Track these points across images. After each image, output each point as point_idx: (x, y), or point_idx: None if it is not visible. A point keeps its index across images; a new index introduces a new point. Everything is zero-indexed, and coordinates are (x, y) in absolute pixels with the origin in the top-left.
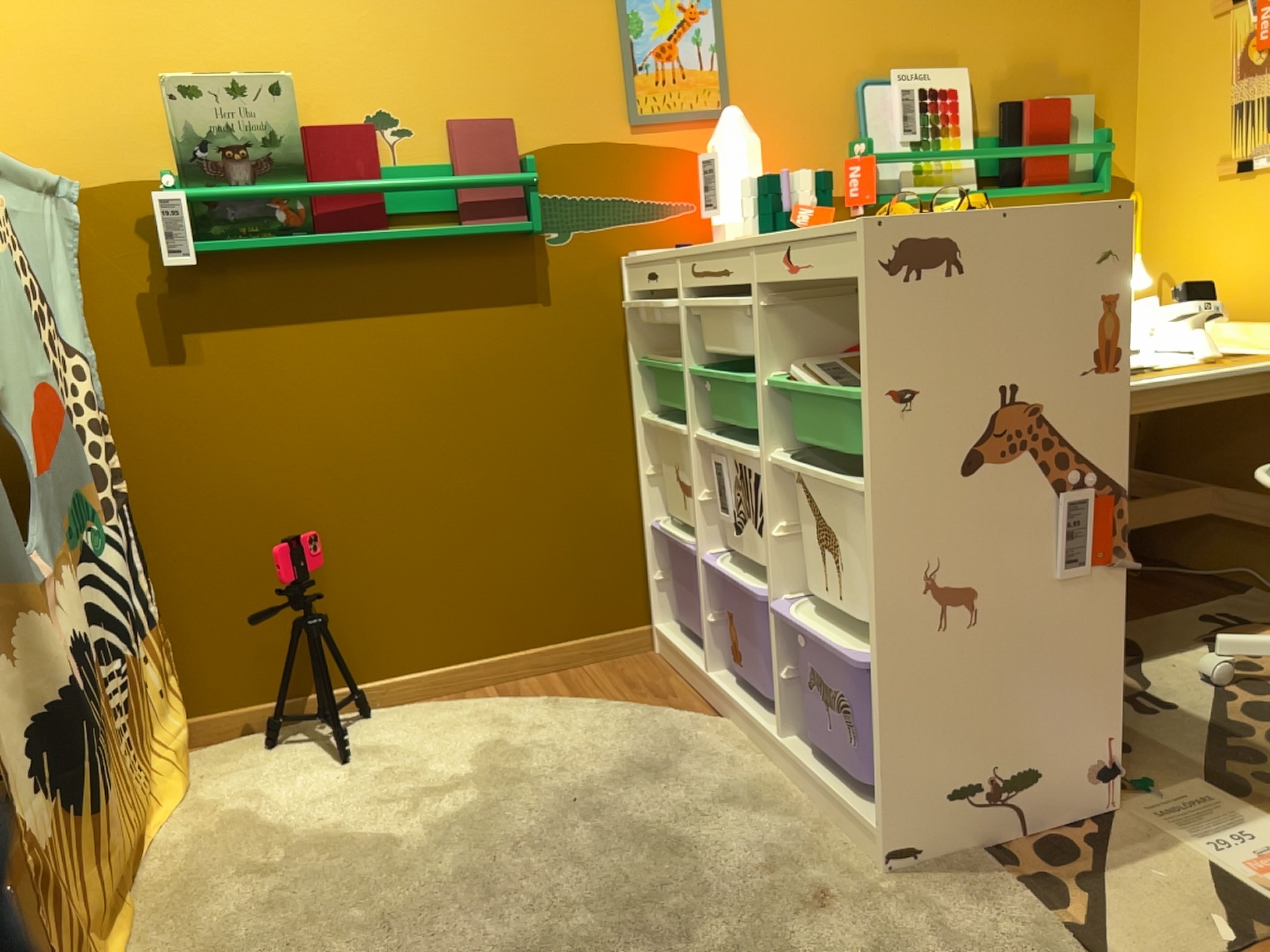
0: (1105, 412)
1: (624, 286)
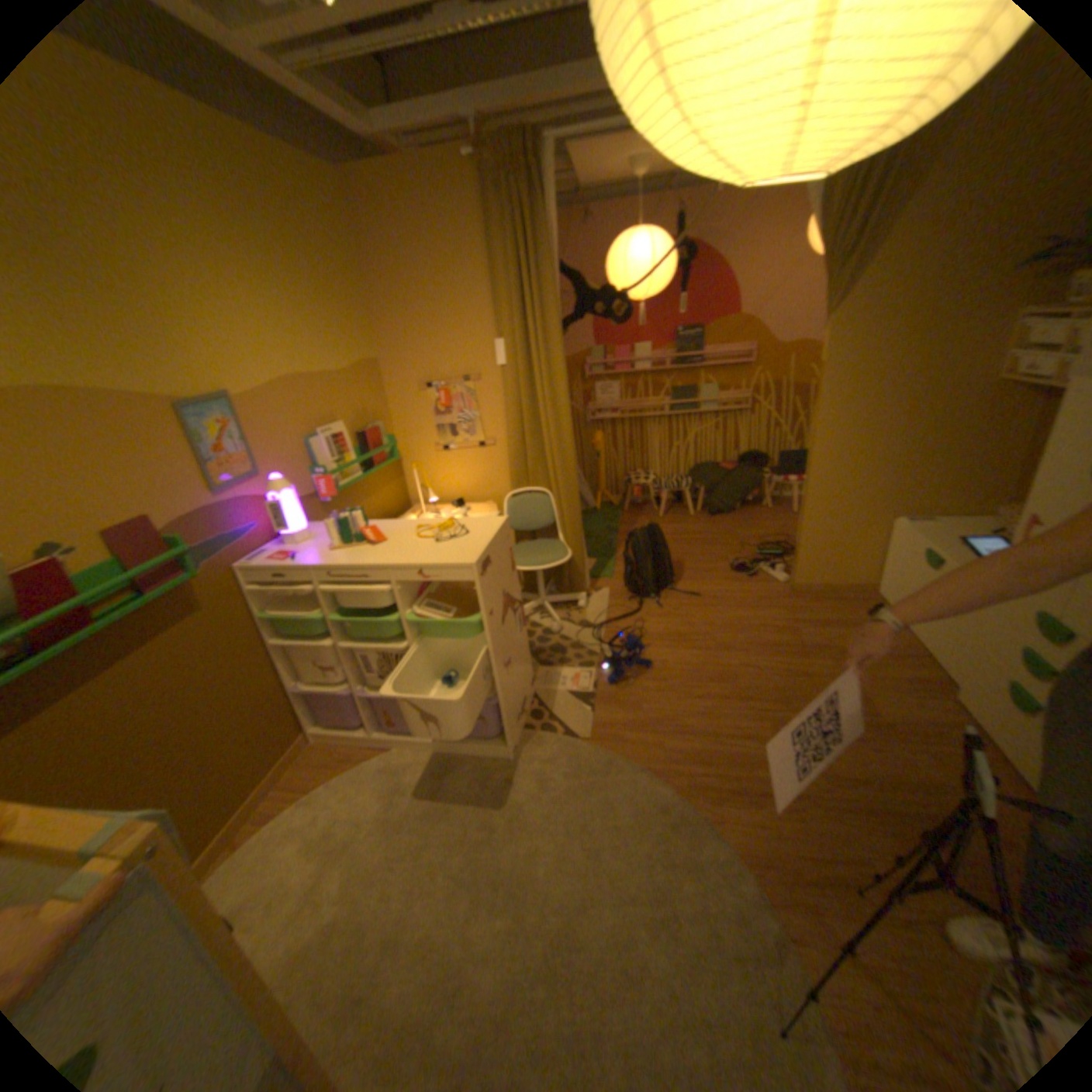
0: (516, 583)
1: (241, 581)
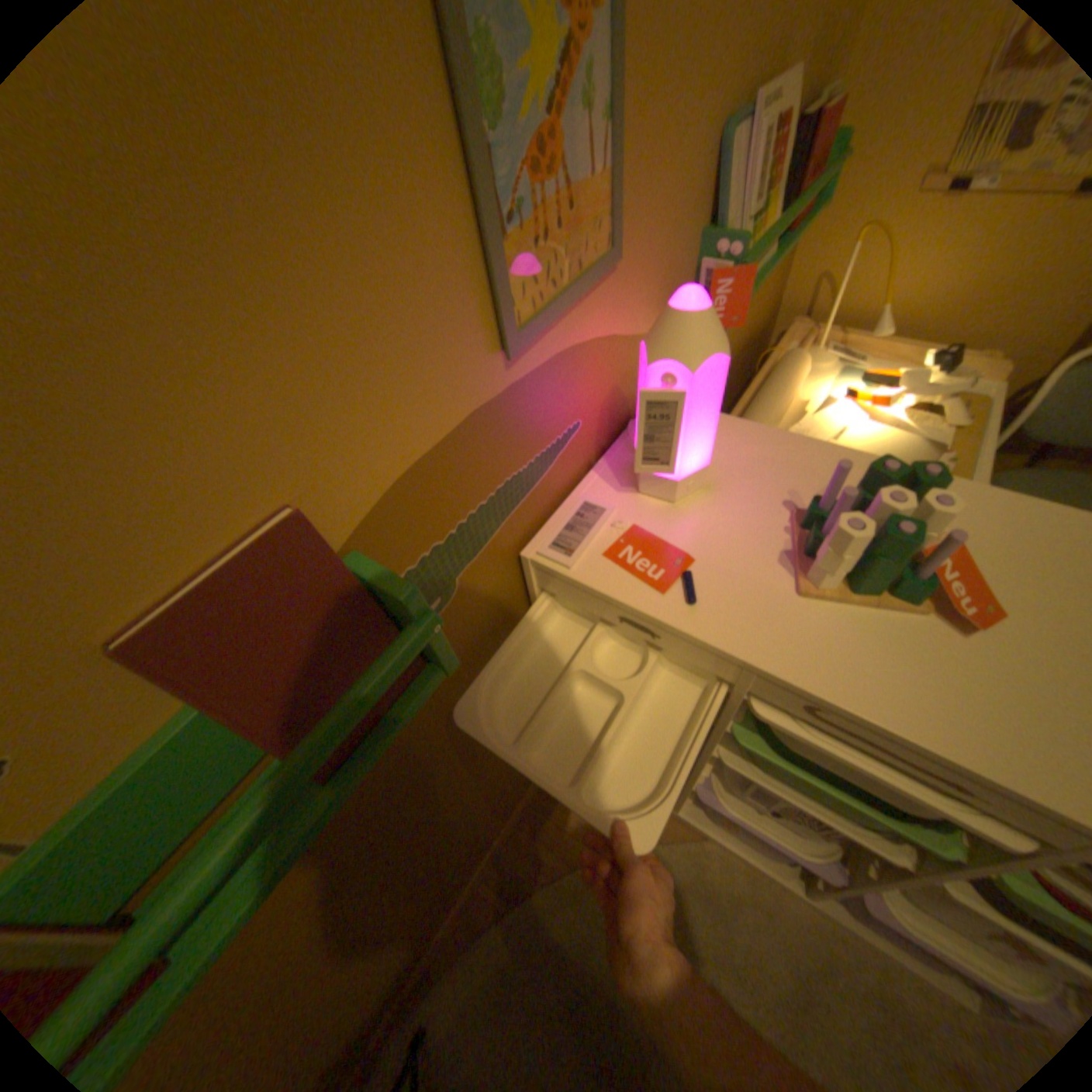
0: None
1: (530, 581)
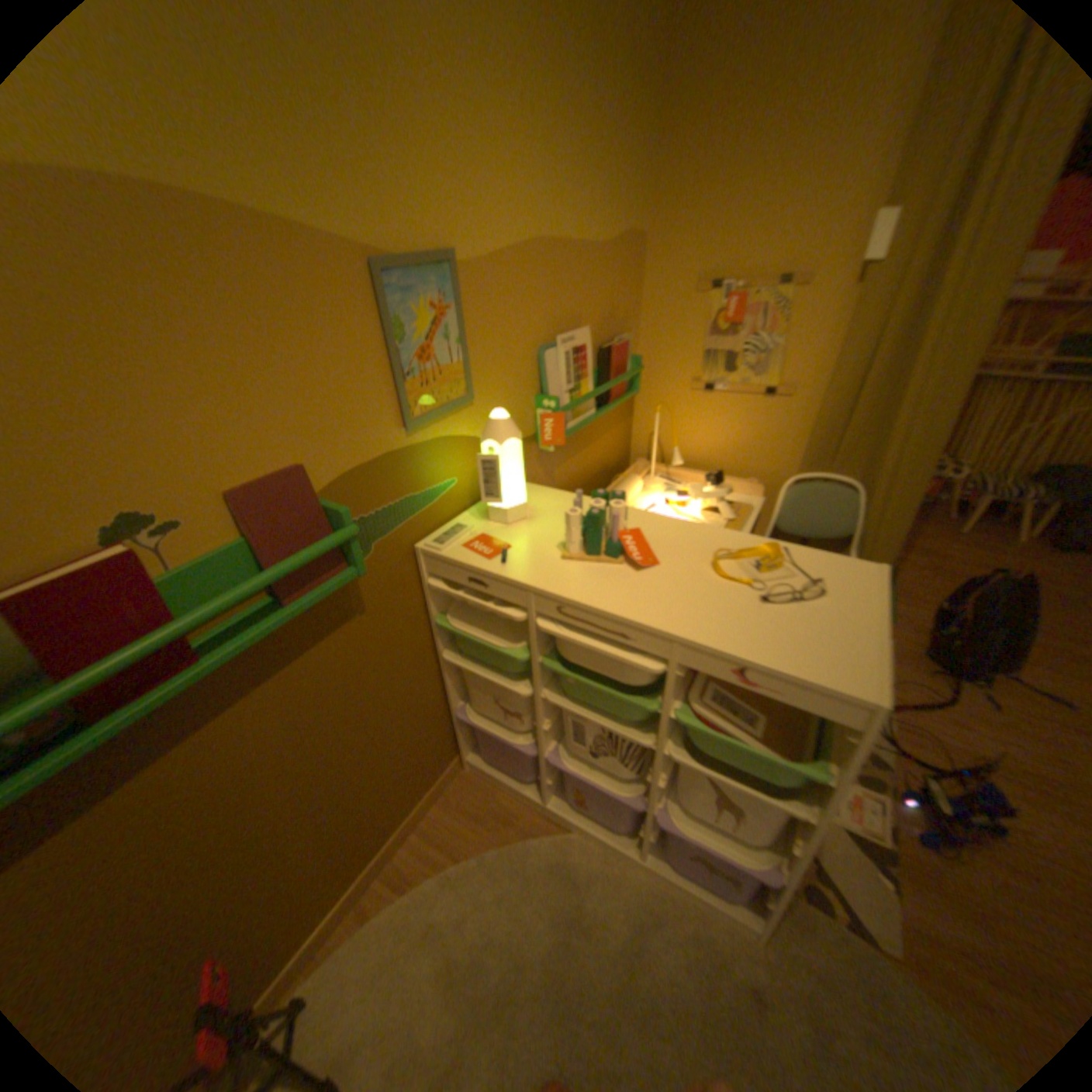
0: None
1: (422, 569)
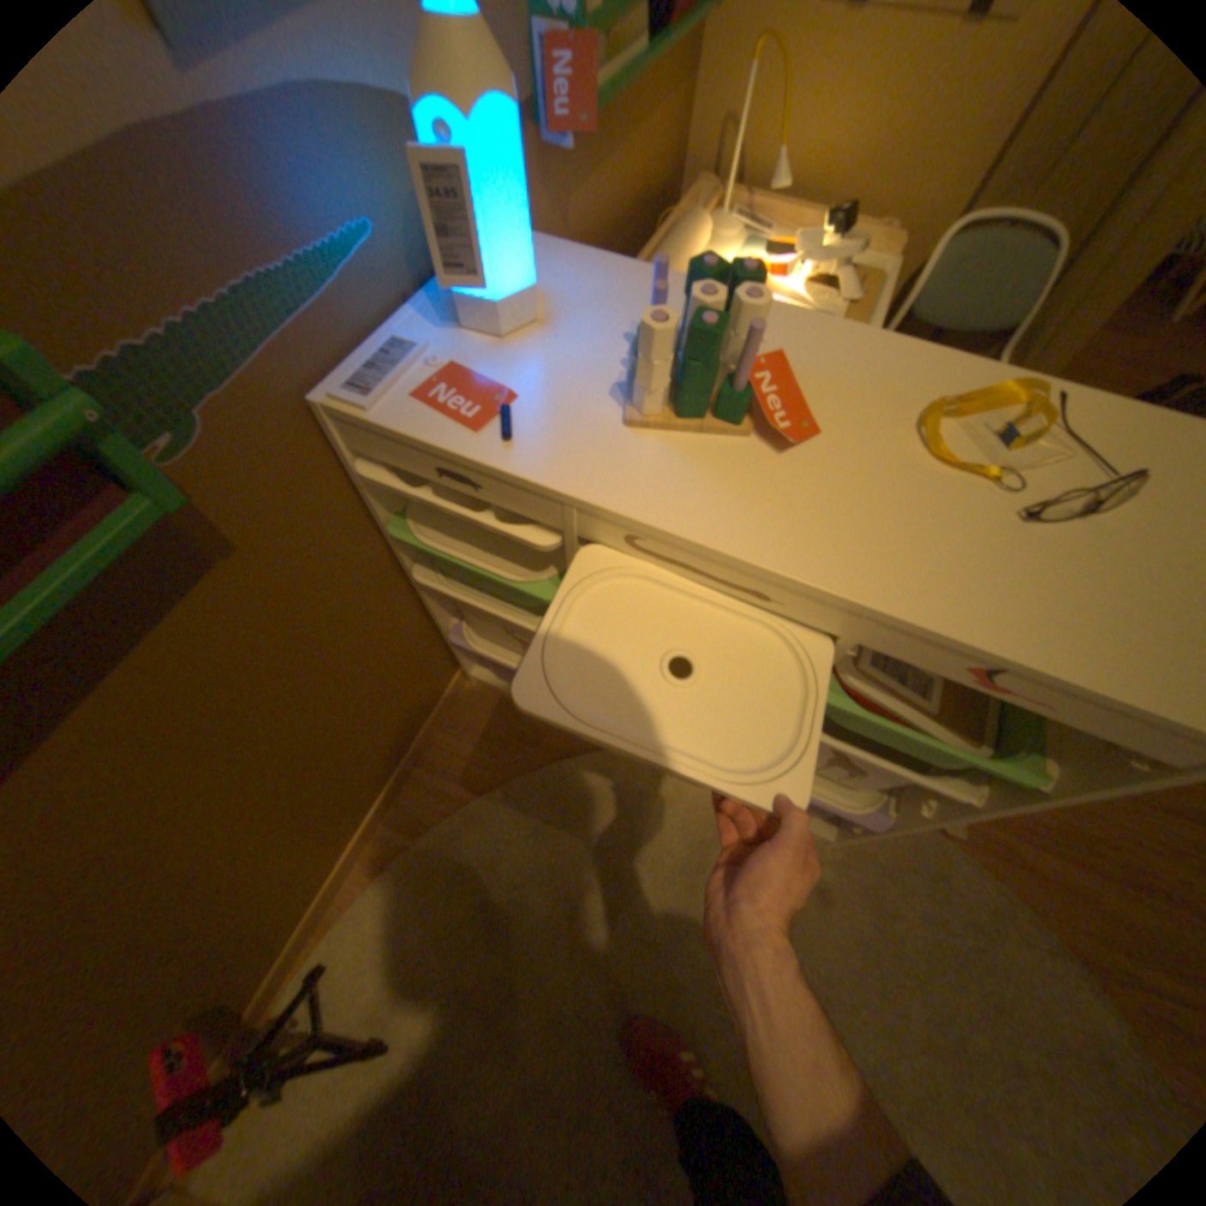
0: None
1: (334, 443)
